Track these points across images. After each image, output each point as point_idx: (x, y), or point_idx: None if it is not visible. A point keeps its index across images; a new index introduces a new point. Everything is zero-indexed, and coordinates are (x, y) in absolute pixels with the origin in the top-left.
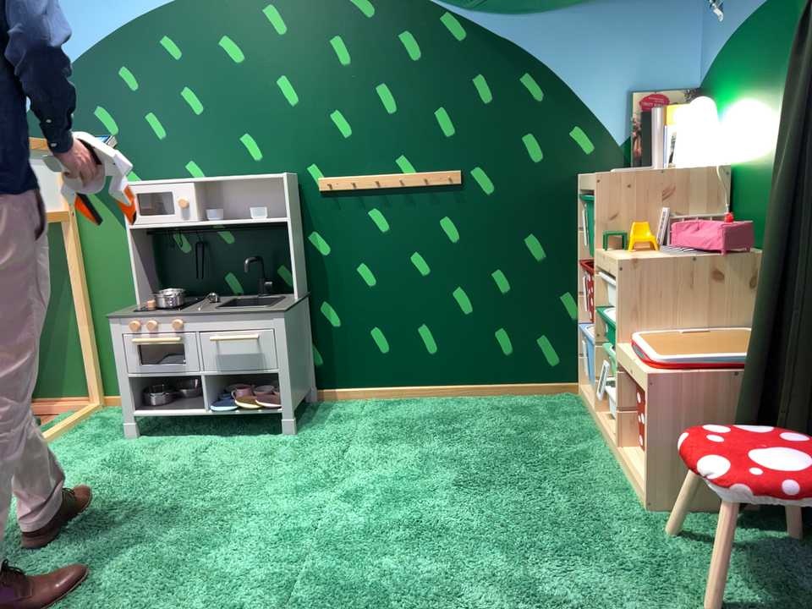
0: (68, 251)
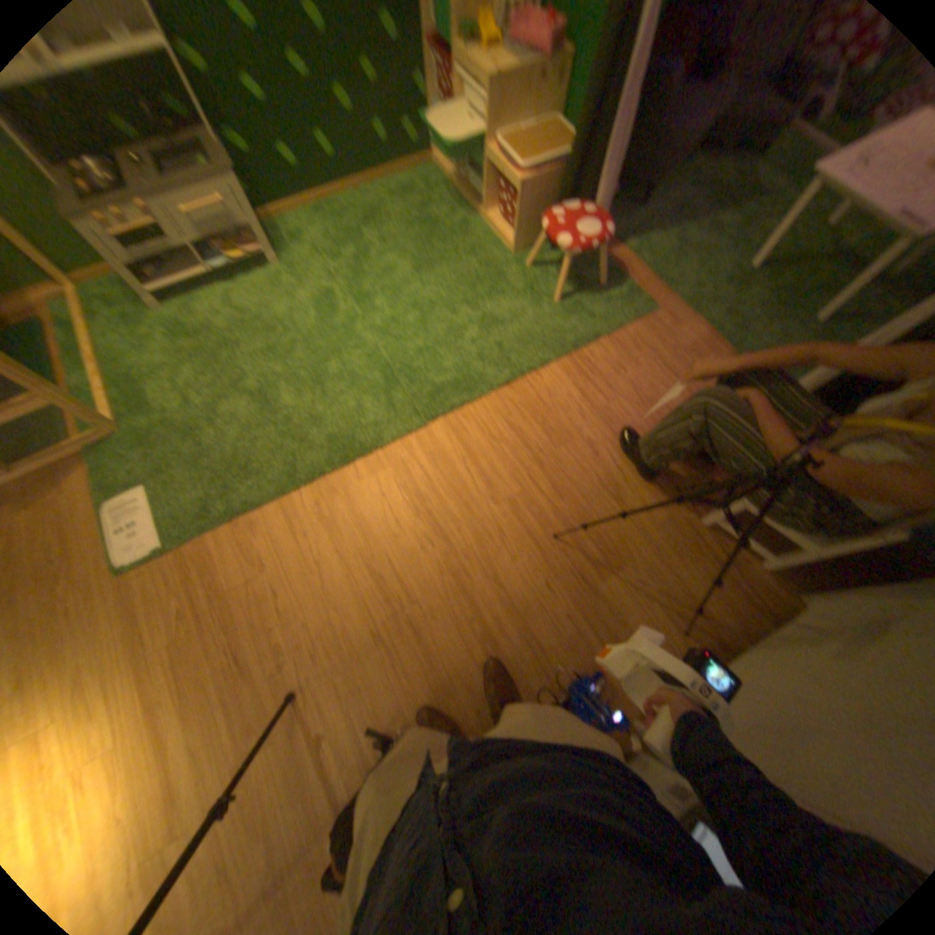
0: None
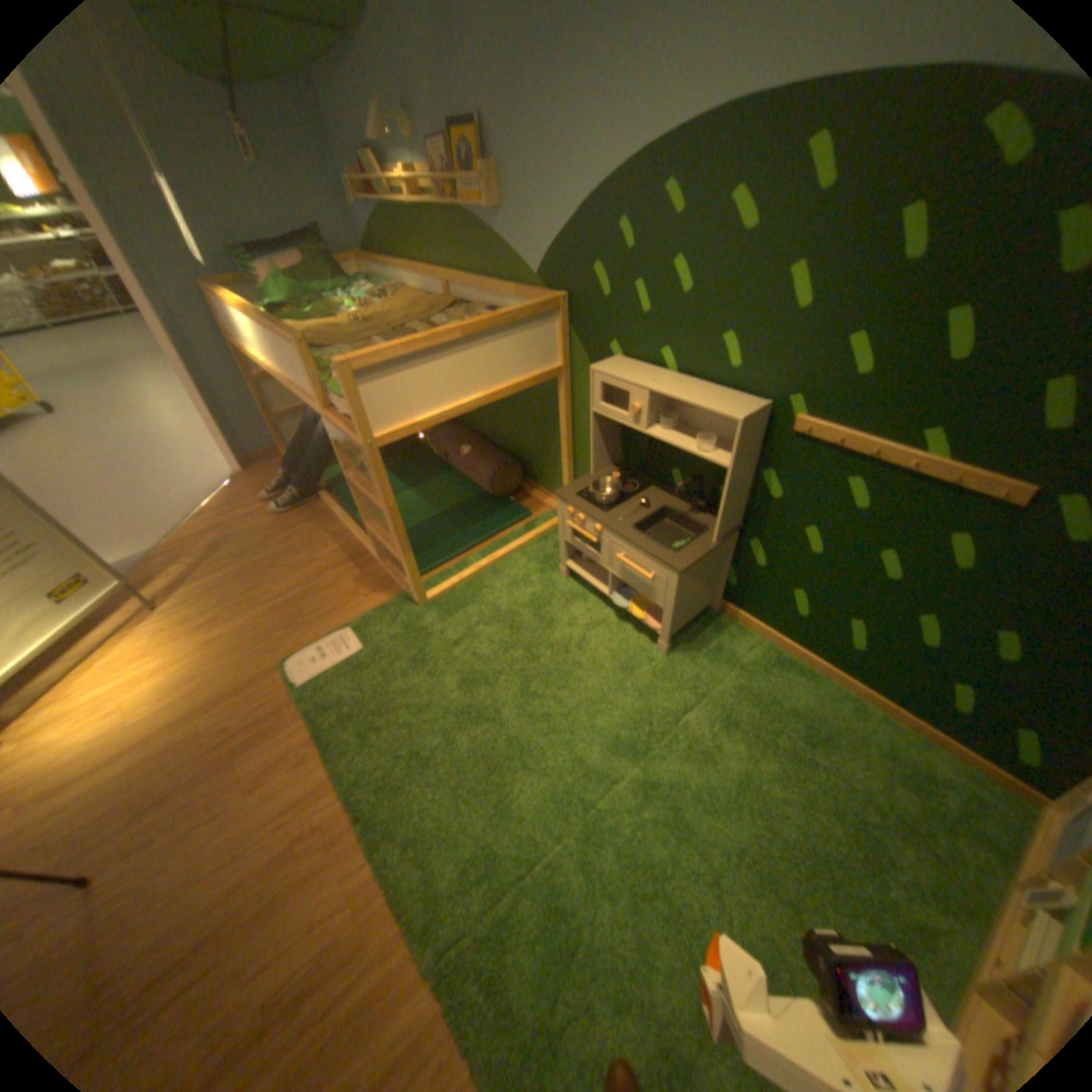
0: (562, 396)
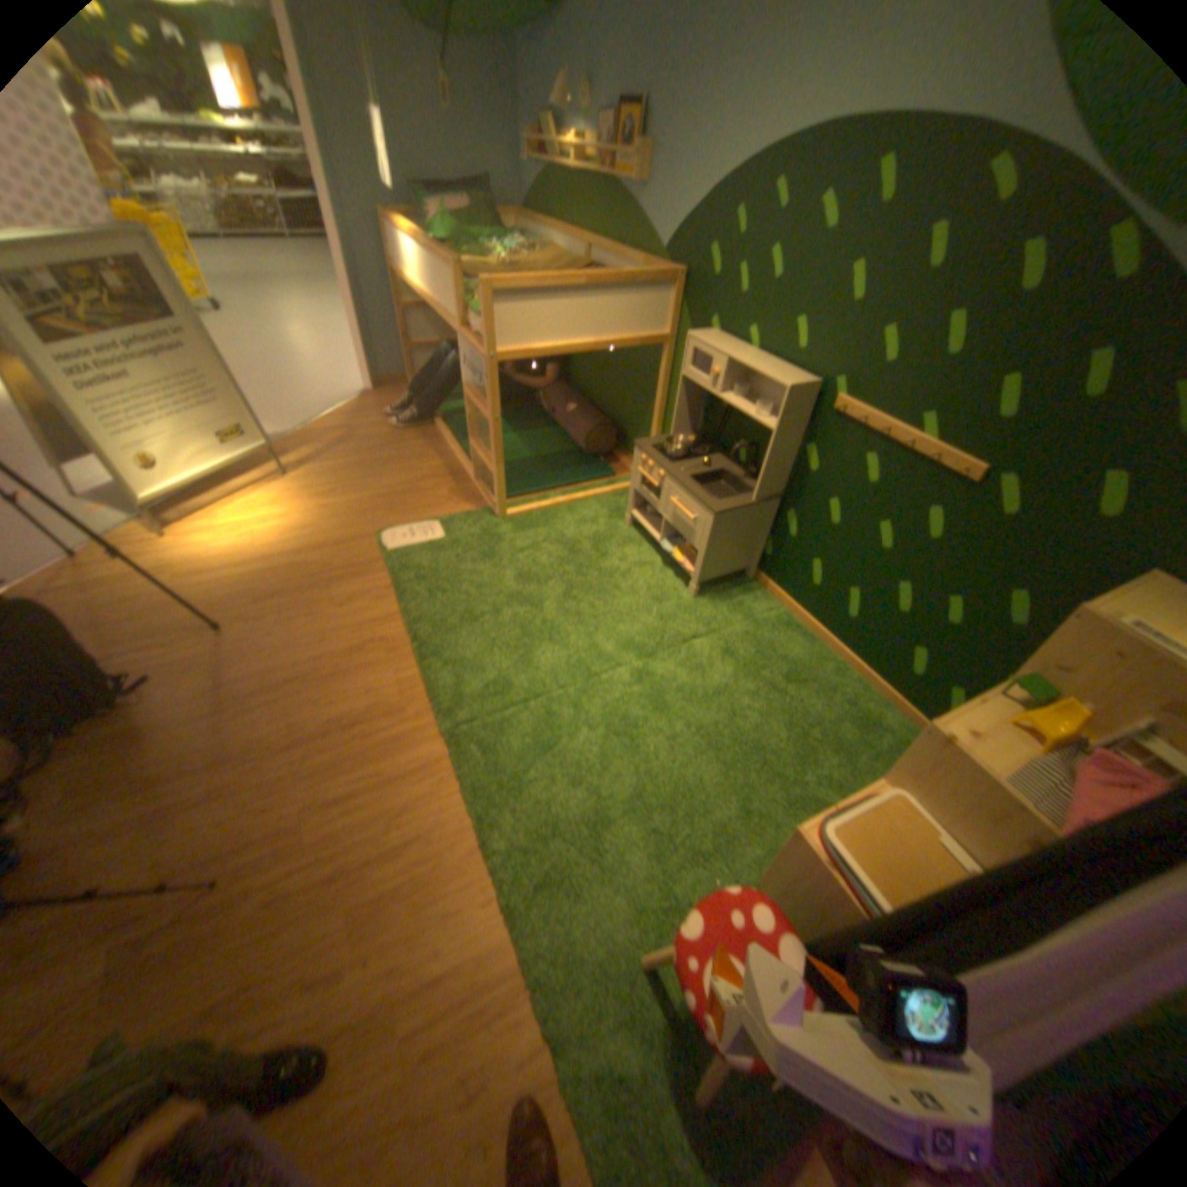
0: (664, 366)
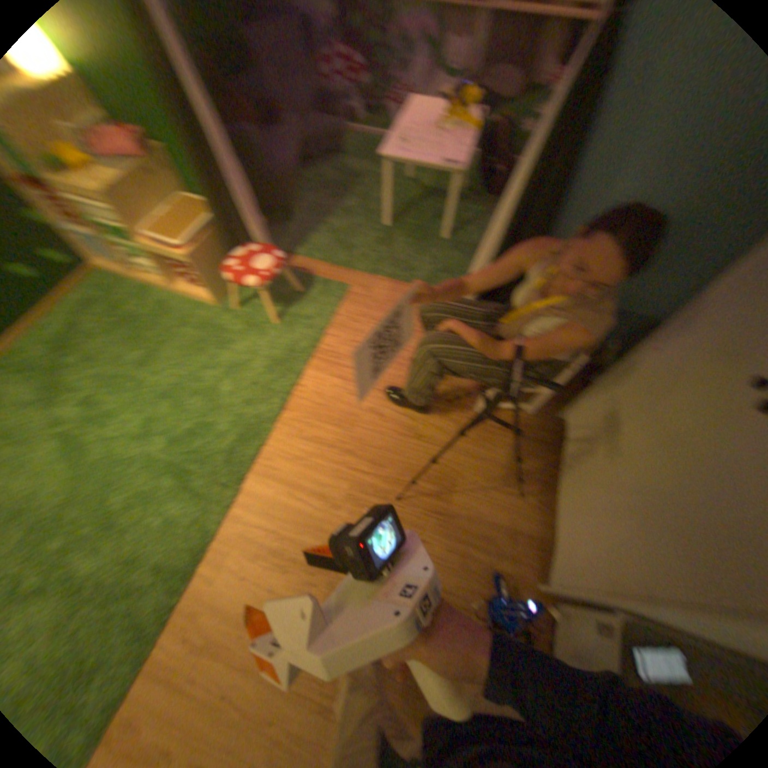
0: None
